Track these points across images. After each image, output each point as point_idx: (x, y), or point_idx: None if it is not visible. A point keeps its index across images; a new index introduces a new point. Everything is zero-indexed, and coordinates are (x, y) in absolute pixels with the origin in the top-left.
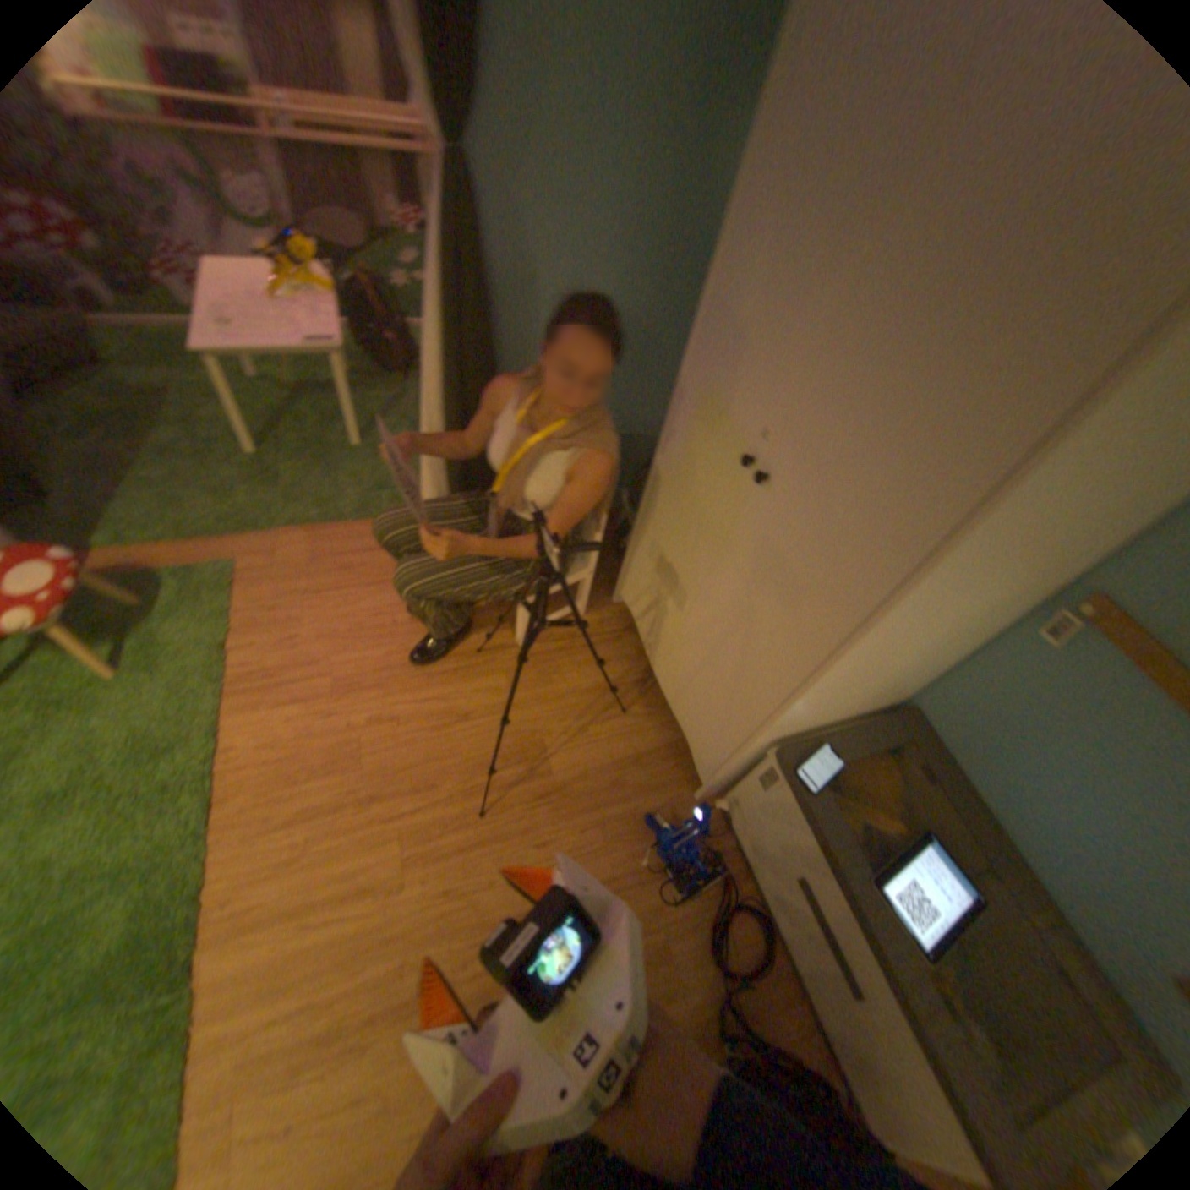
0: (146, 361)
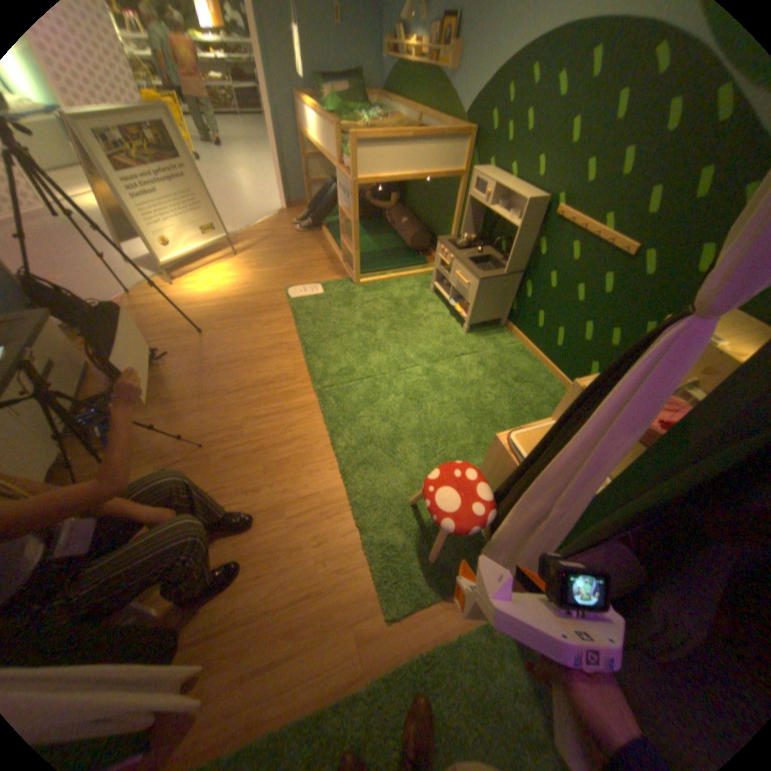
0: None
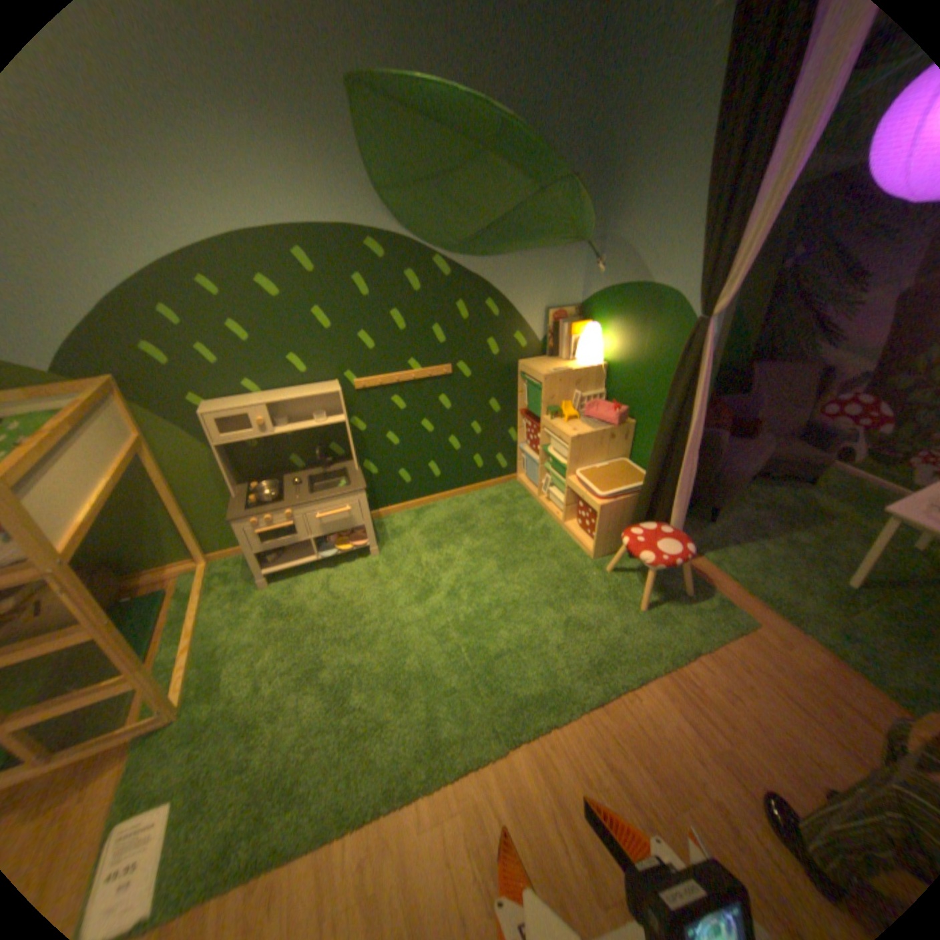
0: (847, 498)
